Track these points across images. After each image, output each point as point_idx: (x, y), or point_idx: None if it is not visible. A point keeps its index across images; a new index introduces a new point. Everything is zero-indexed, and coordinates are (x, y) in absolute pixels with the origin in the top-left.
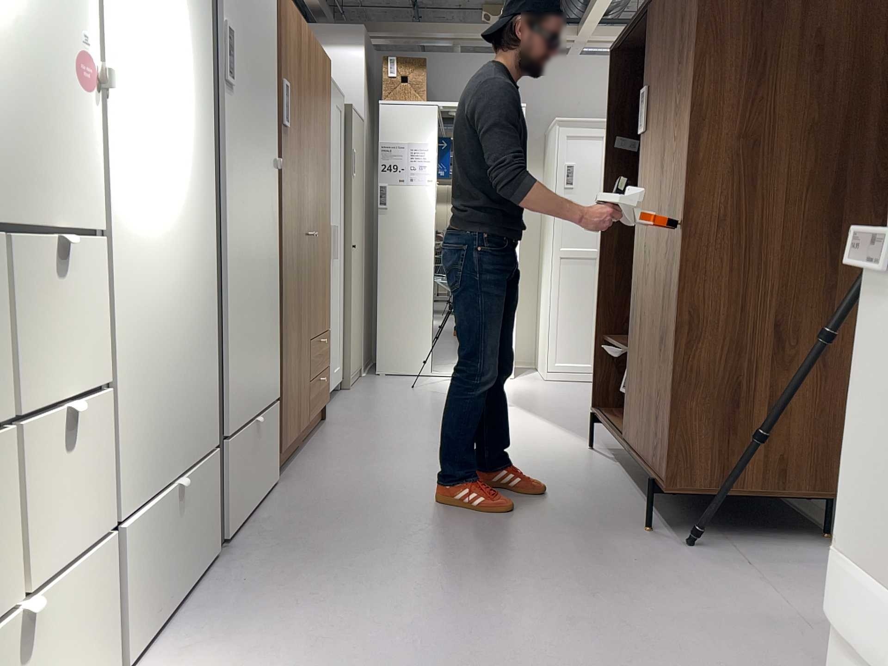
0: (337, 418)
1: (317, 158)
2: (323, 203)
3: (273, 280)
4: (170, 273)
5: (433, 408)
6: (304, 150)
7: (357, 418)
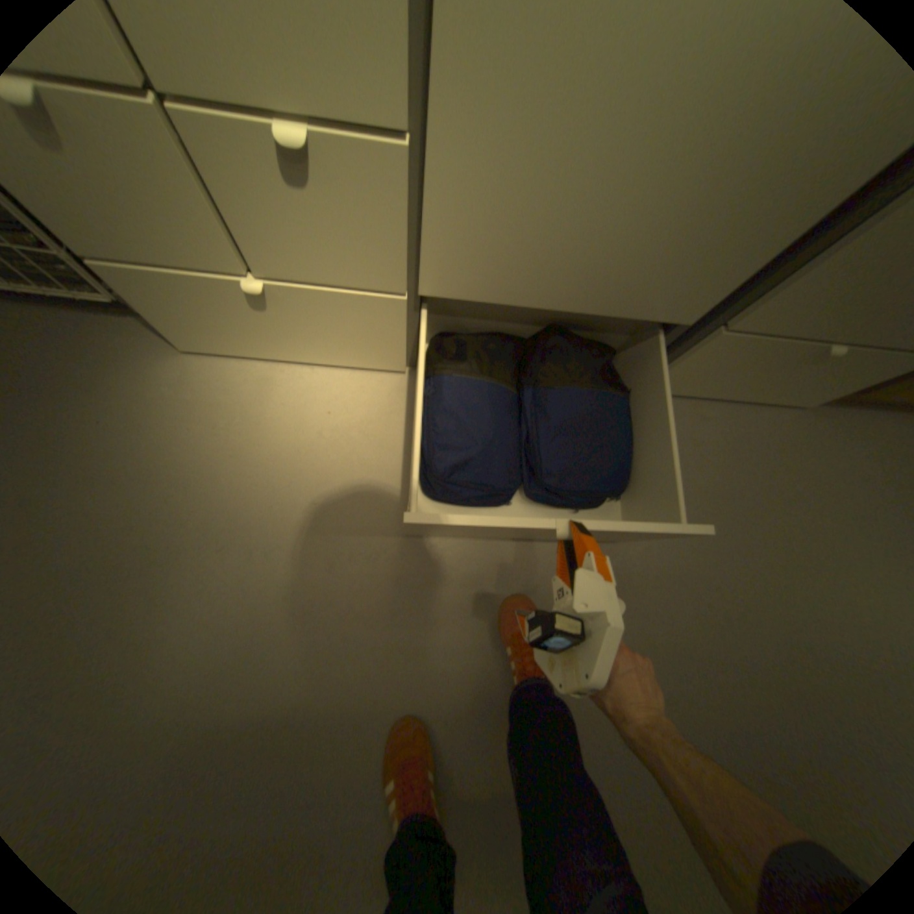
0: None
1: None
2: None
3: None
4: None
5: None
6: None
7: None
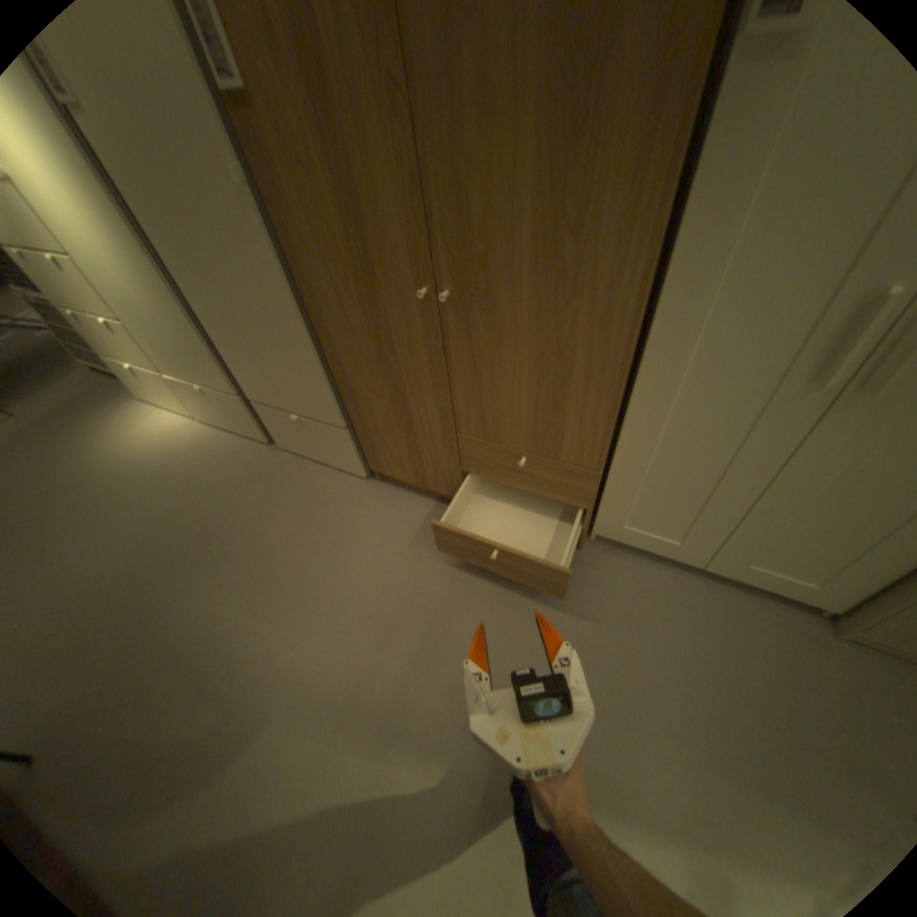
0: (591, 568)
1: (482, 98)
2: (555, 229)
3: (289, 327)
4: (128, 285)
5: (662, 769)
6: (361, 106)
7: (586, 594)
